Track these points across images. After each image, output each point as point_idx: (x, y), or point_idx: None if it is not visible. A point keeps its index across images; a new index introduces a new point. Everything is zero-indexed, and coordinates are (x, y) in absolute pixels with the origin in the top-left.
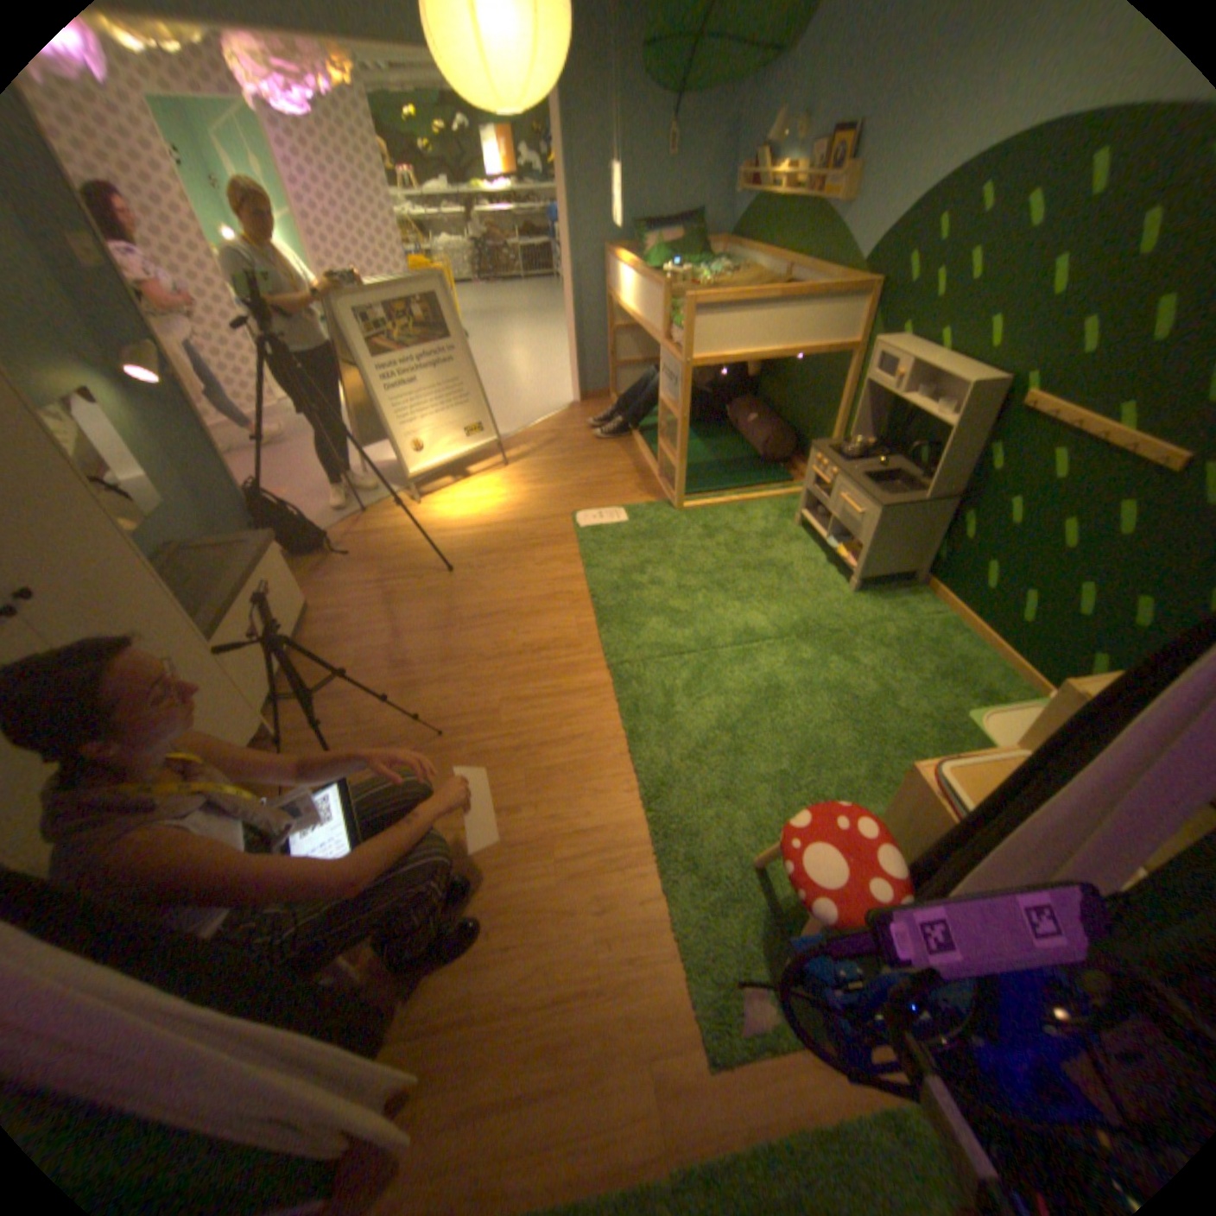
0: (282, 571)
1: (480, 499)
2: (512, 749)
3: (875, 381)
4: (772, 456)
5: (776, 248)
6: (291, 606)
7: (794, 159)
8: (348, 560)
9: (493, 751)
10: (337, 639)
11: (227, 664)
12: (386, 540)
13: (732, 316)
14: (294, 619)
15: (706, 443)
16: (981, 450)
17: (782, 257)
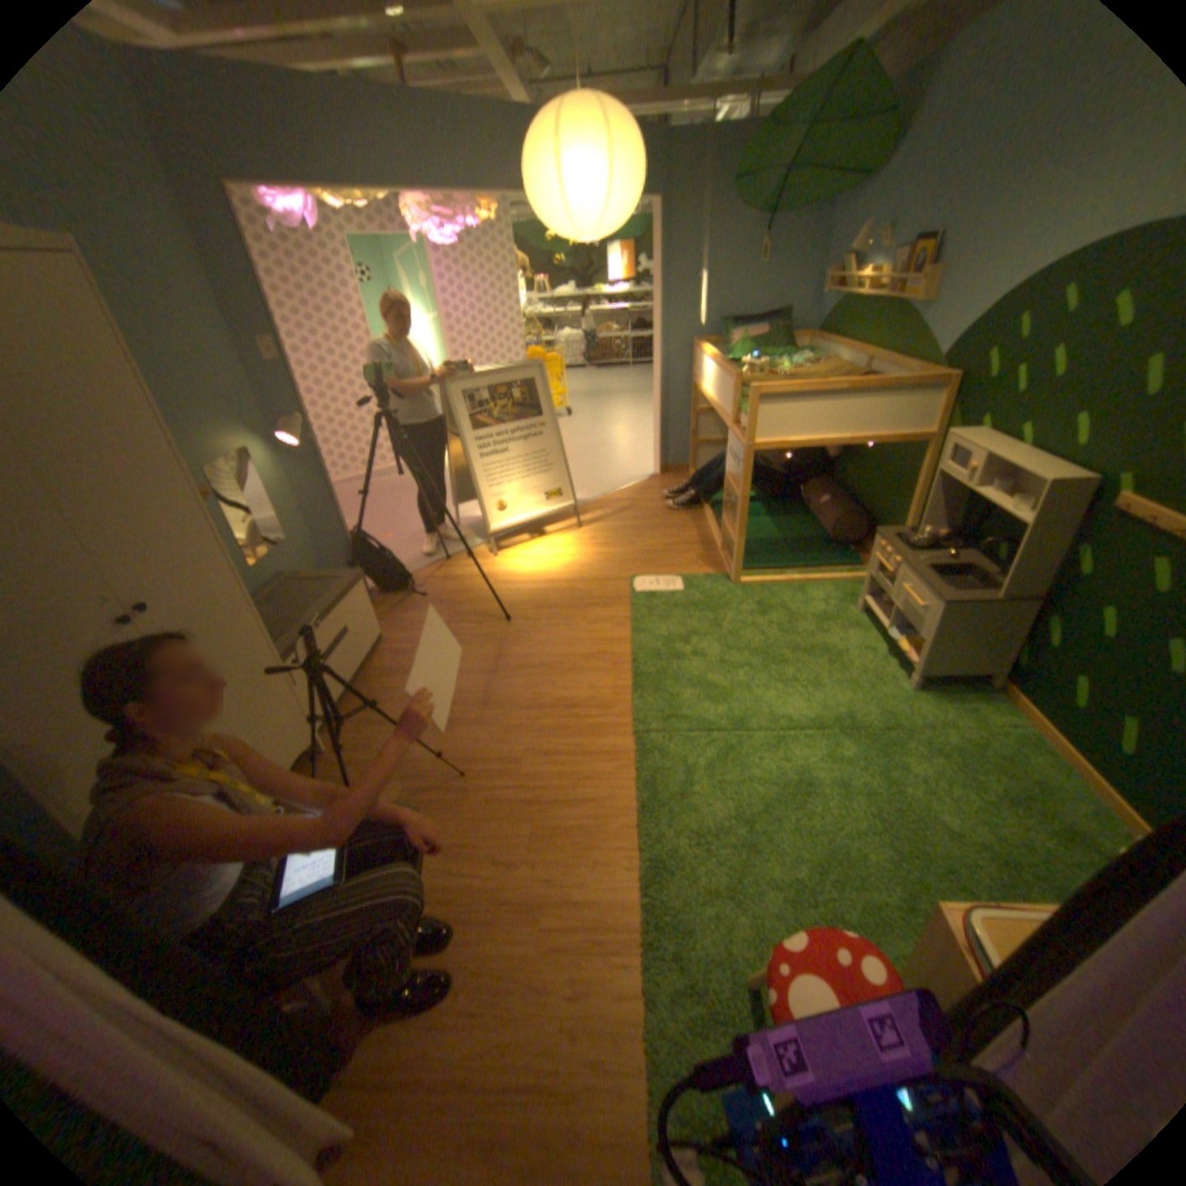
0: (364, 606)
1: (550, 557)
2: (525, 802)
3: (948, 472)
4: (842, 537)
5: (859, 341)
6: (367, 636)
7: (878, 263)
8: (425, 601)
9: (507, 801)
10: (398, 671)
11: (298, 682)
12: (461, 586)
13: (800, 404)
14: (367, 648)
15: (776, 520)
16: (1067, 551)
17: (863, 350)
